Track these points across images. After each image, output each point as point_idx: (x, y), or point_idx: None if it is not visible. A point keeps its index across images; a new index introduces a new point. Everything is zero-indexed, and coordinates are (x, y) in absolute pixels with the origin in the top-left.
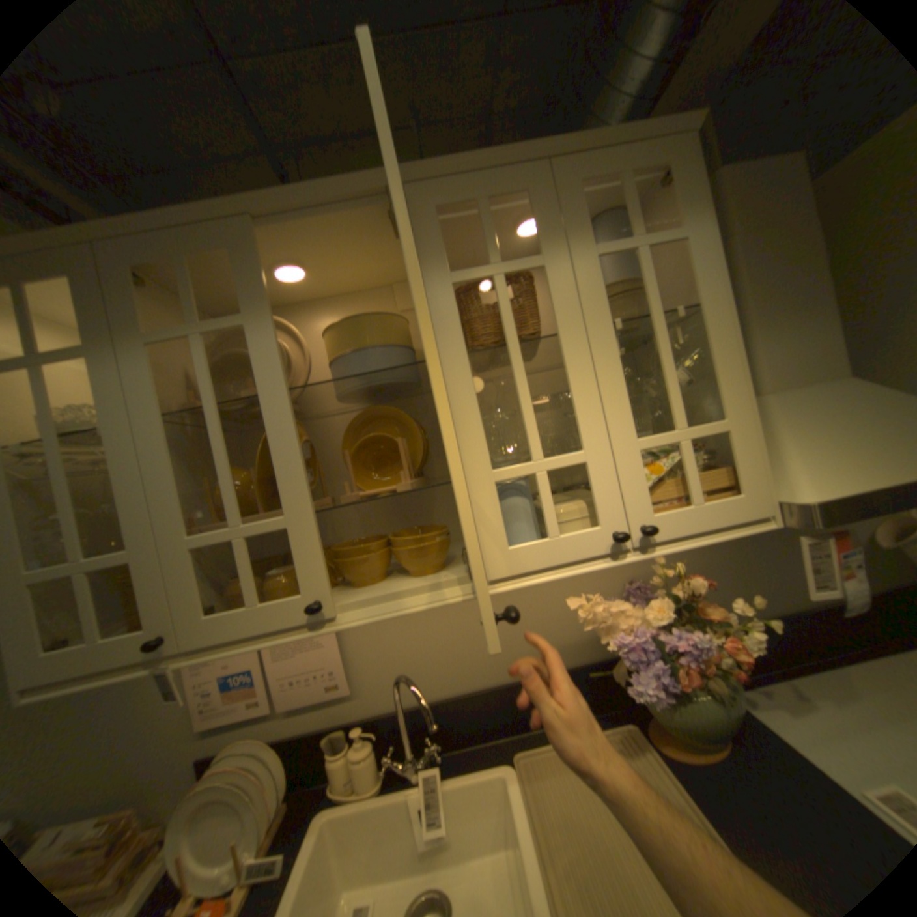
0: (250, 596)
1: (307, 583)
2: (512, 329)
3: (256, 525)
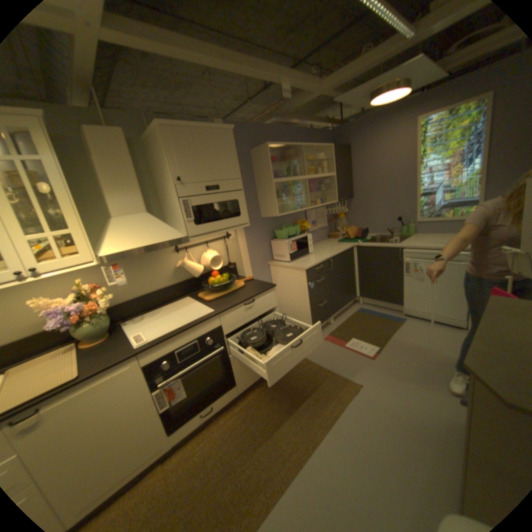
0: None
1: None
2: None
3: None
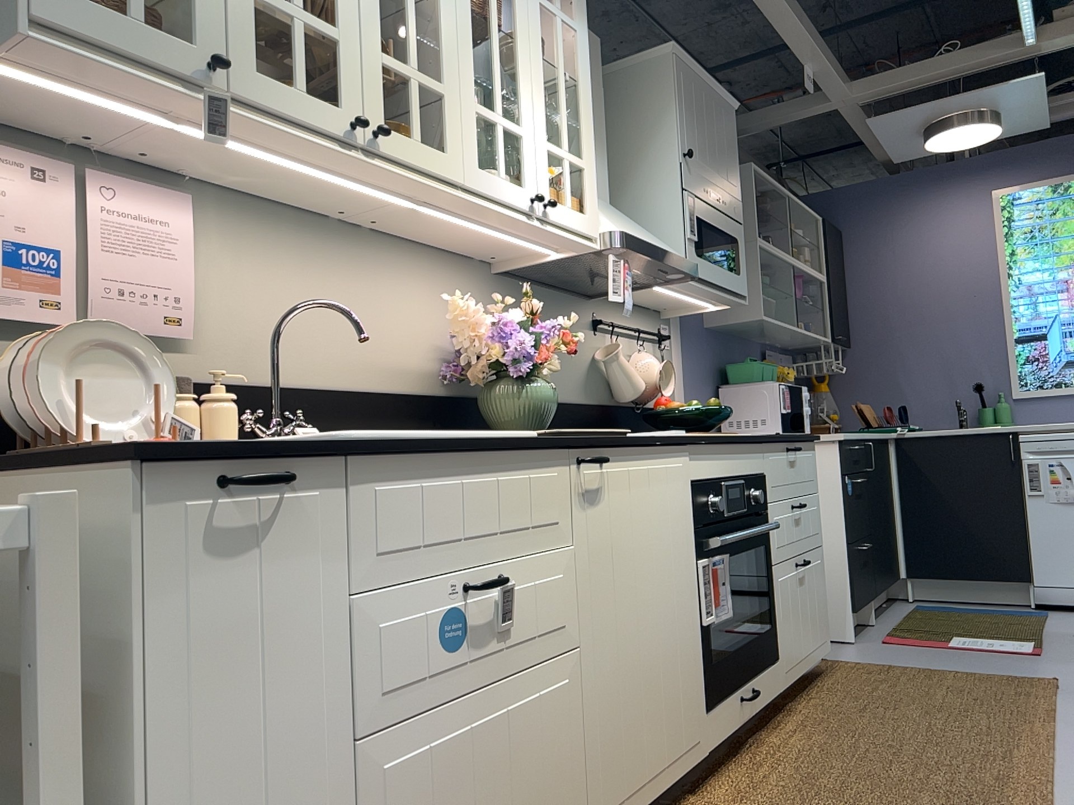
0: (301, 81)
1: (347, 101)
2: (495, 11)
3: (315, 20)
